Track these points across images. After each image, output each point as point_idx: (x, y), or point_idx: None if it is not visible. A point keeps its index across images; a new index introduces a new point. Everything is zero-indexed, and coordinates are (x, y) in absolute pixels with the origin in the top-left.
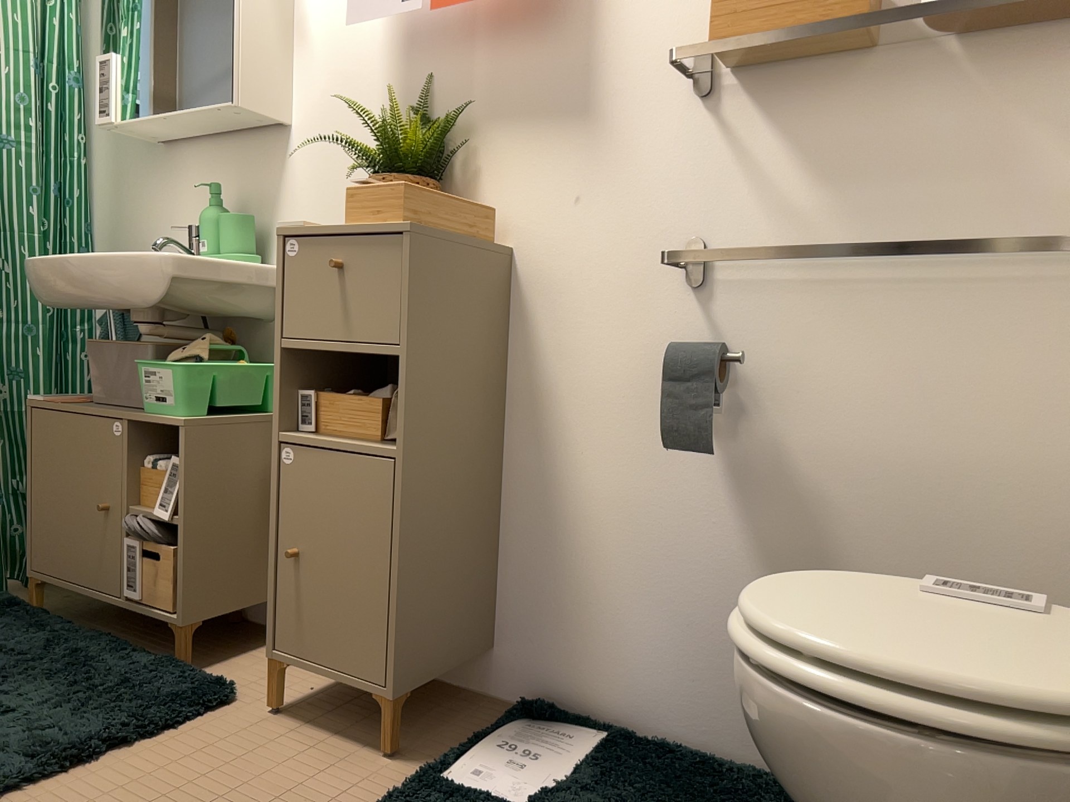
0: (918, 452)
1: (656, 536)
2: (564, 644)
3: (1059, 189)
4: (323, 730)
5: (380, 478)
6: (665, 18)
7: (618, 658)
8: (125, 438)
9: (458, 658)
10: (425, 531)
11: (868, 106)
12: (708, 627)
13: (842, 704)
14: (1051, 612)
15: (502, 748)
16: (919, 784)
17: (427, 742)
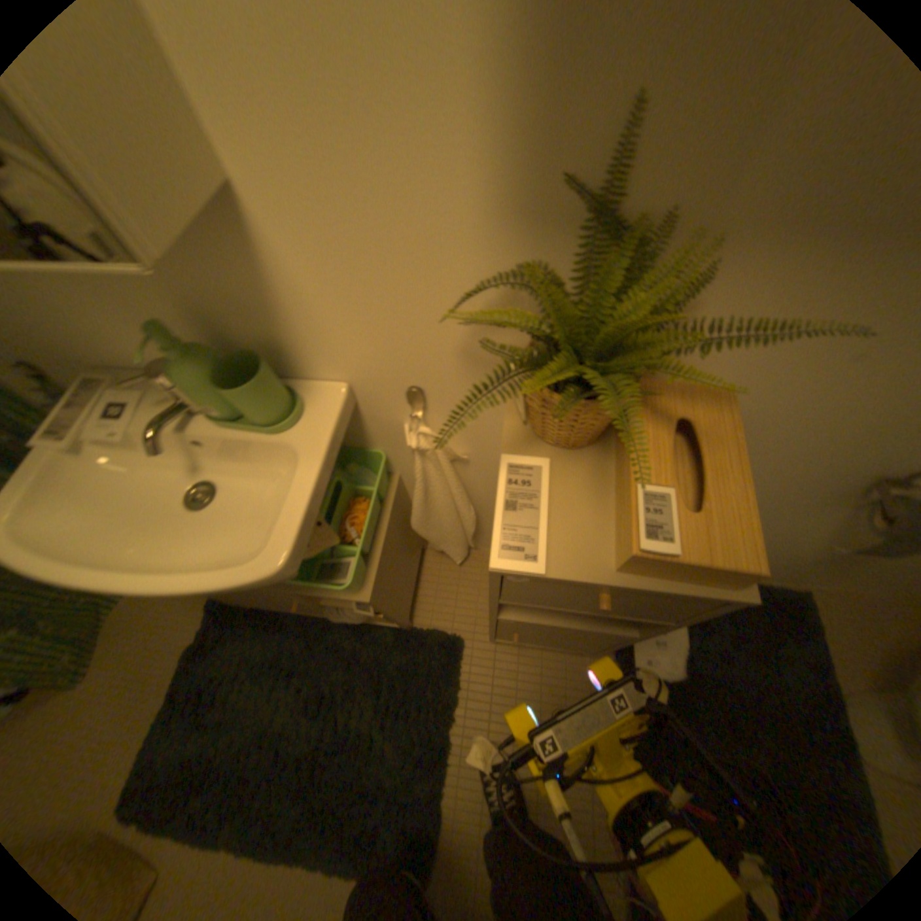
0: None
1: None
2: None
3: None
4: (536, 656)
5: (611, 640)
6: None
7: None
8: (280, 592)
9: None
10: None
11: None
12: None
13: None
14: None
15: None
16: None
17: None
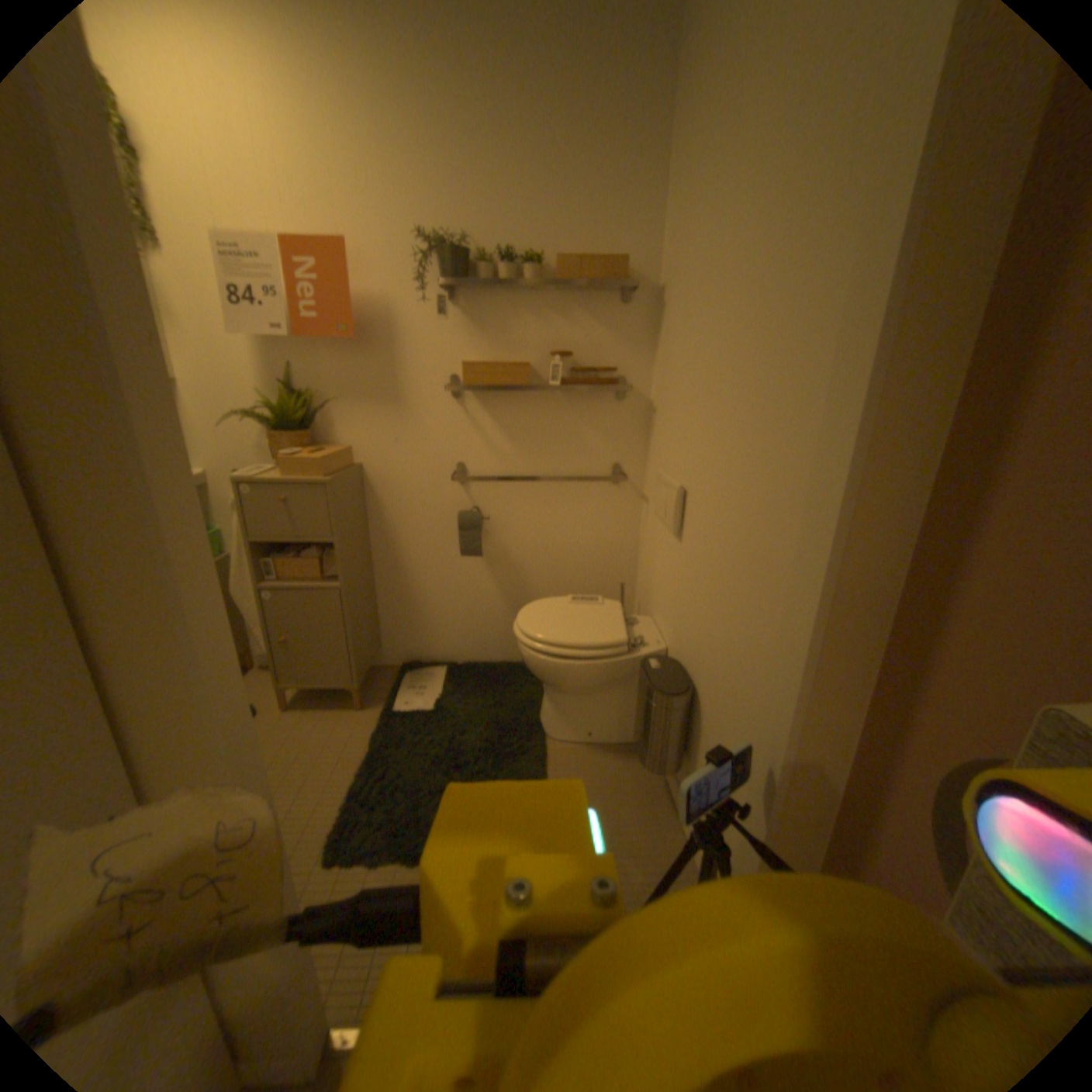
0: (558, 543)
1: (458, 587)
2: (420, 637)
3: (601, 447)
4: (320, 713)
5: (332, 599)
6: (435, 350)
7: (447, 637)
8: None
9: (375, 659)
10: (357, 615)
11: (533, 408)
12: (485, 617)
13: (565, 658)
14: (609, 605)
15: (413, 691)
16: (588, 674)
17: (374, 700)
